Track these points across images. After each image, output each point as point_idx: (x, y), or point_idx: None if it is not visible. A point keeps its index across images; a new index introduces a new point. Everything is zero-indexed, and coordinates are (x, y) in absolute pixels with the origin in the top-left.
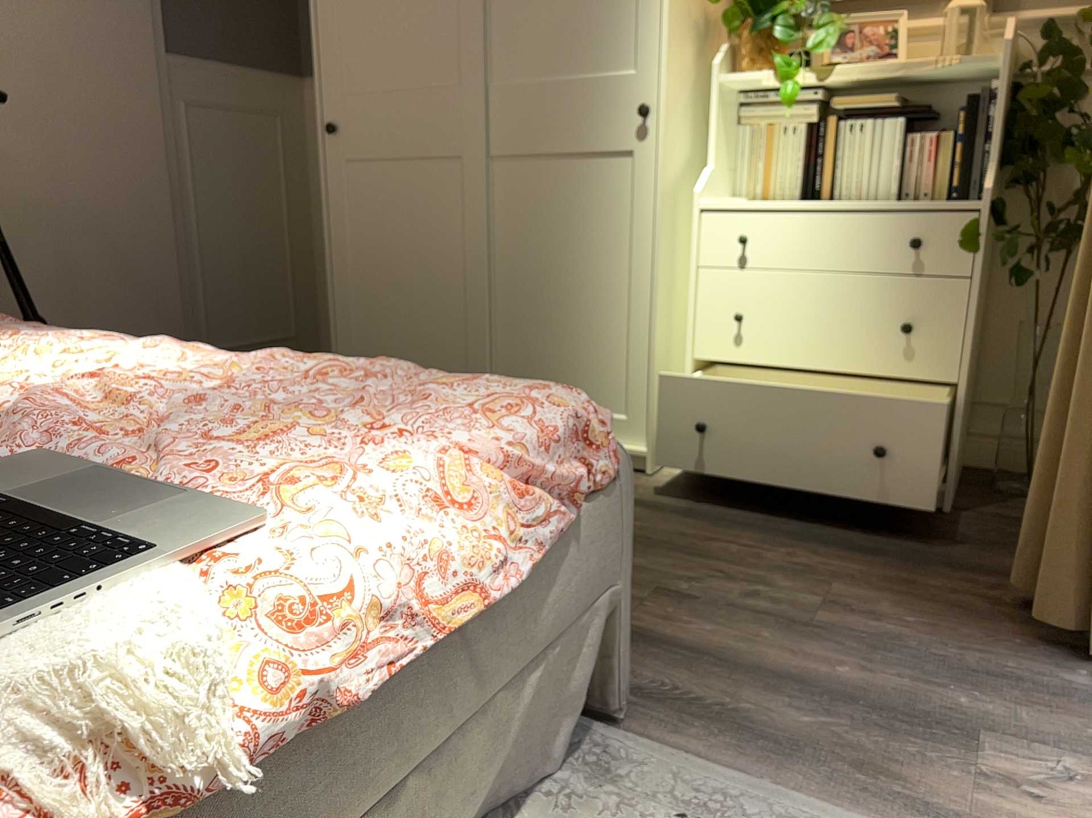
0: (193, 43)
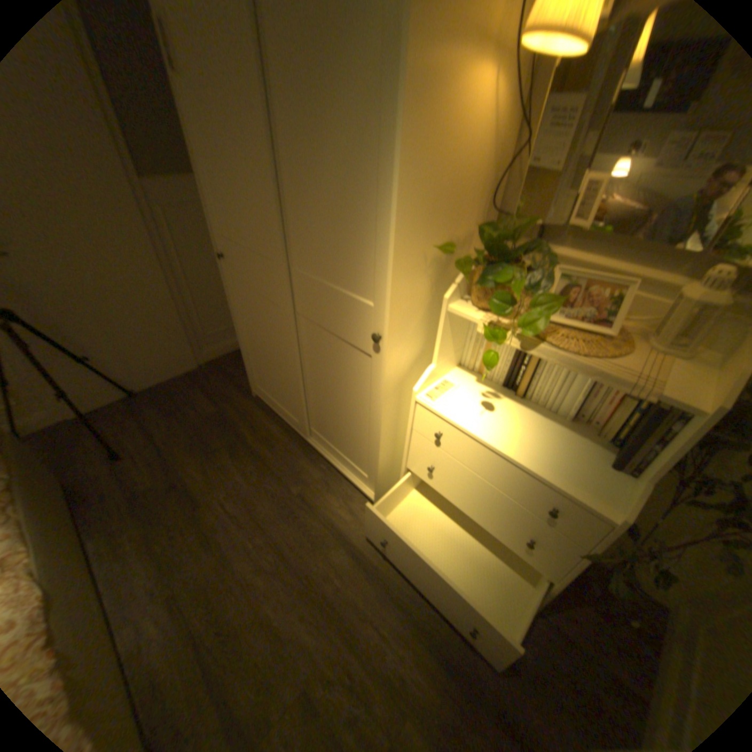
0: (154, 162)
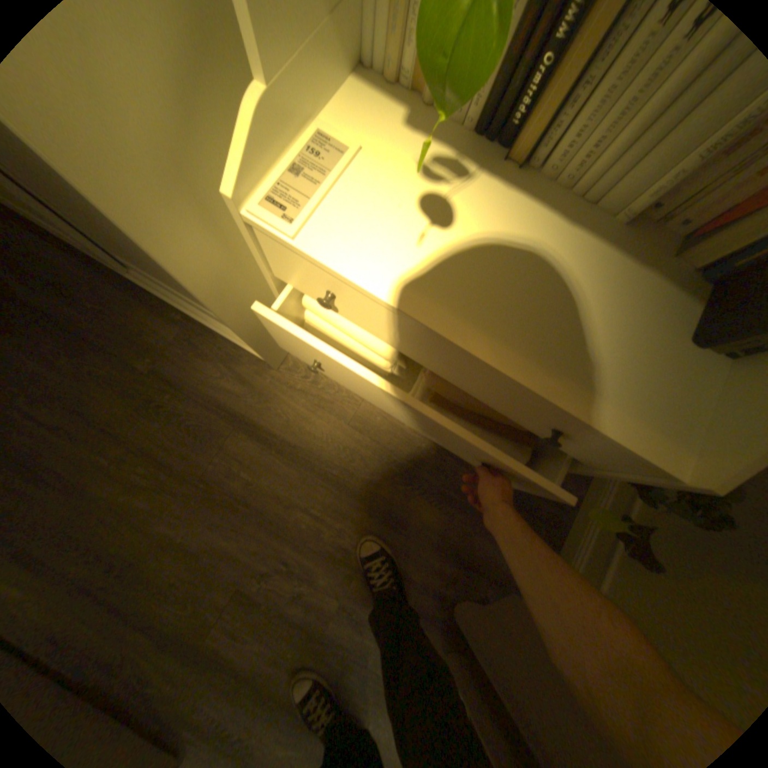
0: None
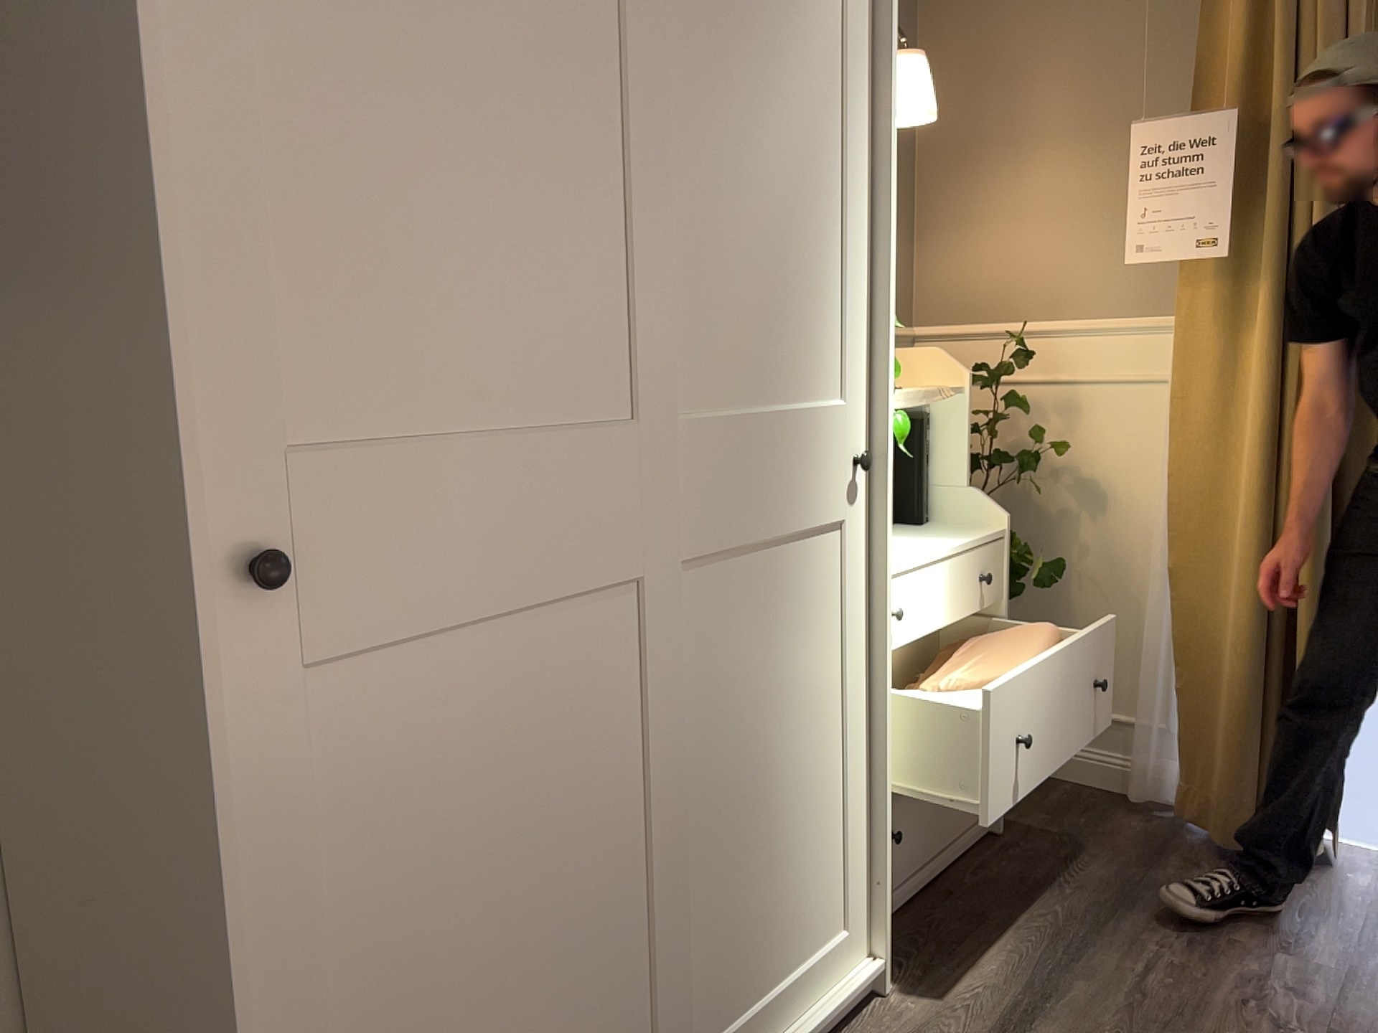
0: None
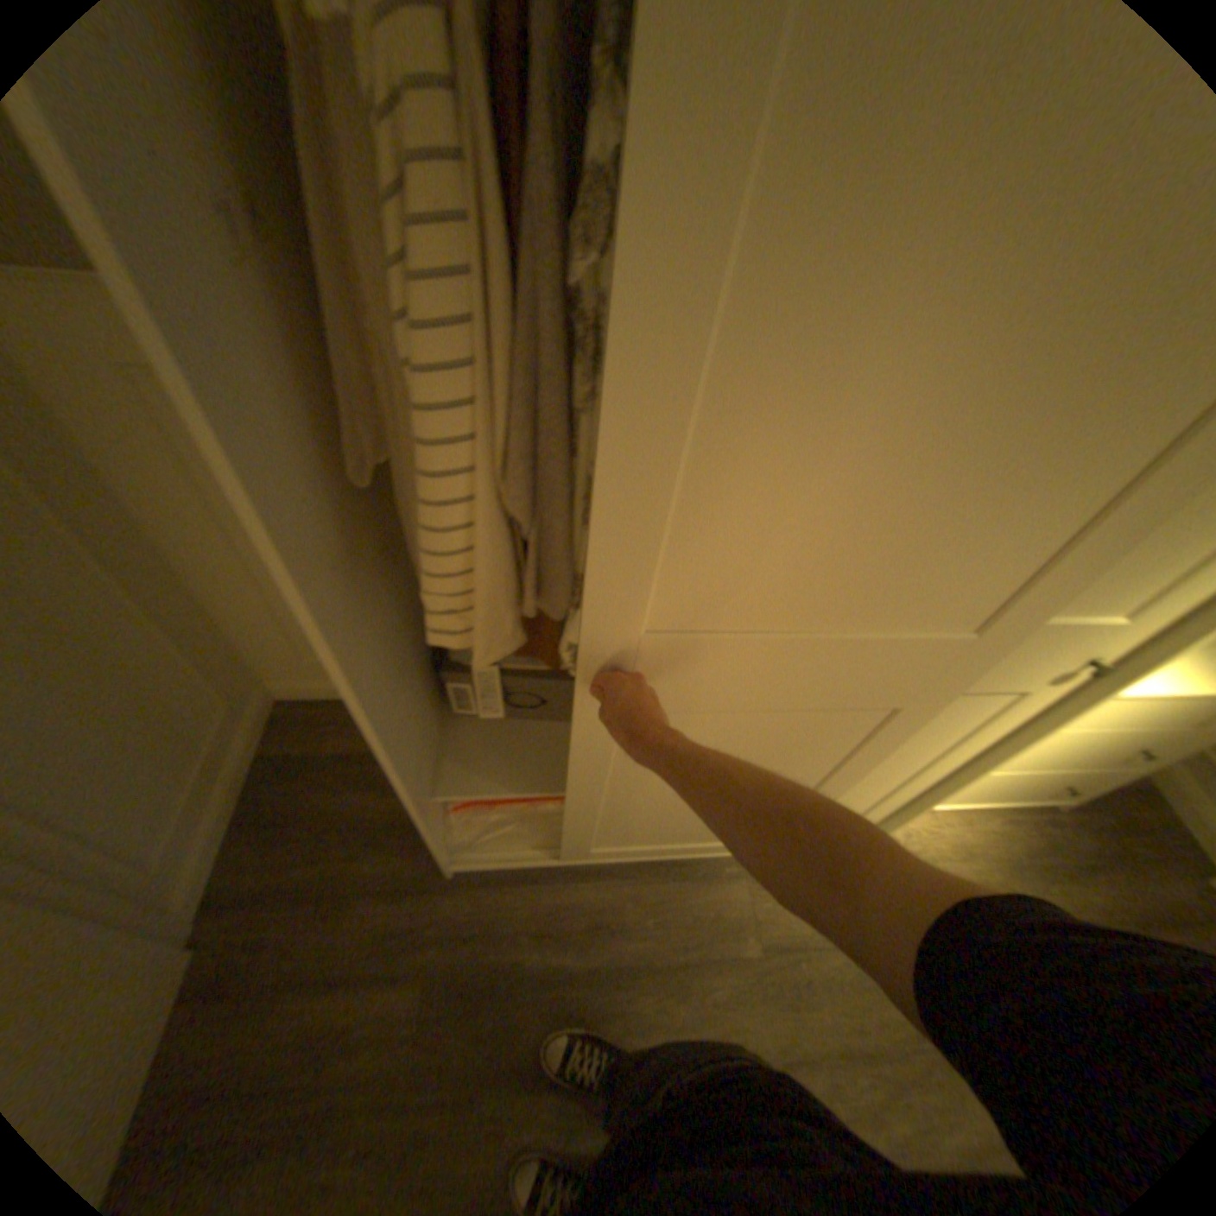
0: None
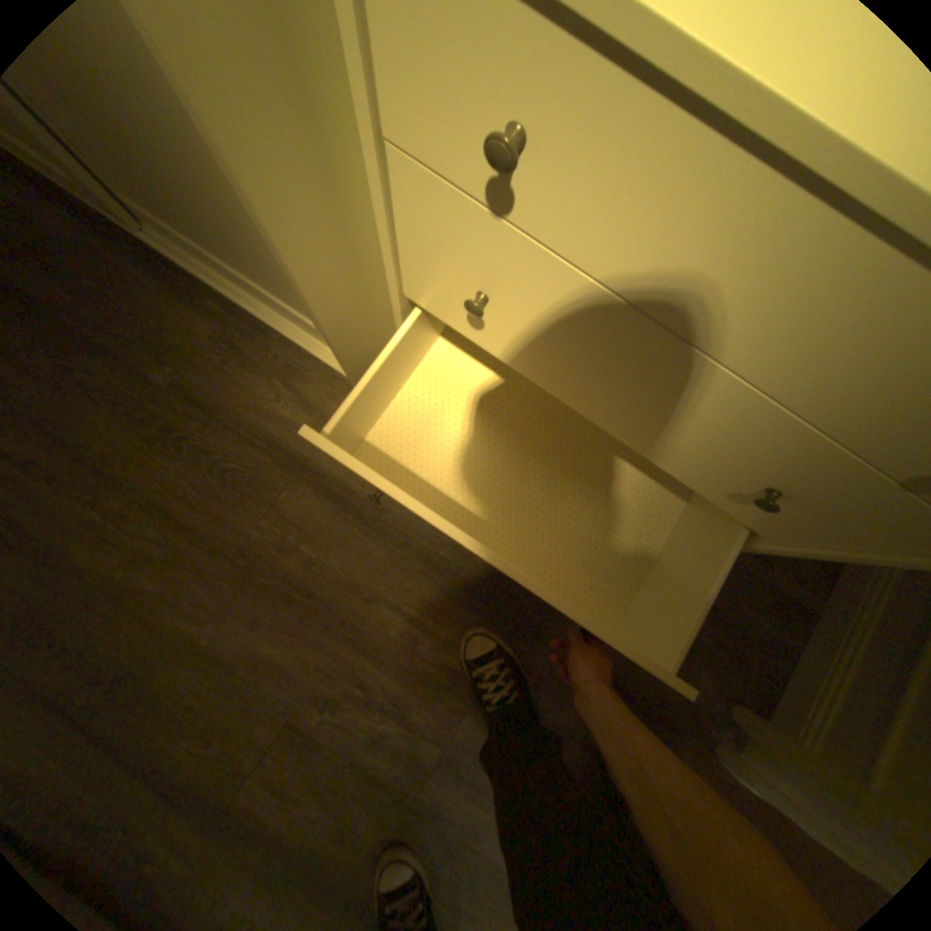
0: None
